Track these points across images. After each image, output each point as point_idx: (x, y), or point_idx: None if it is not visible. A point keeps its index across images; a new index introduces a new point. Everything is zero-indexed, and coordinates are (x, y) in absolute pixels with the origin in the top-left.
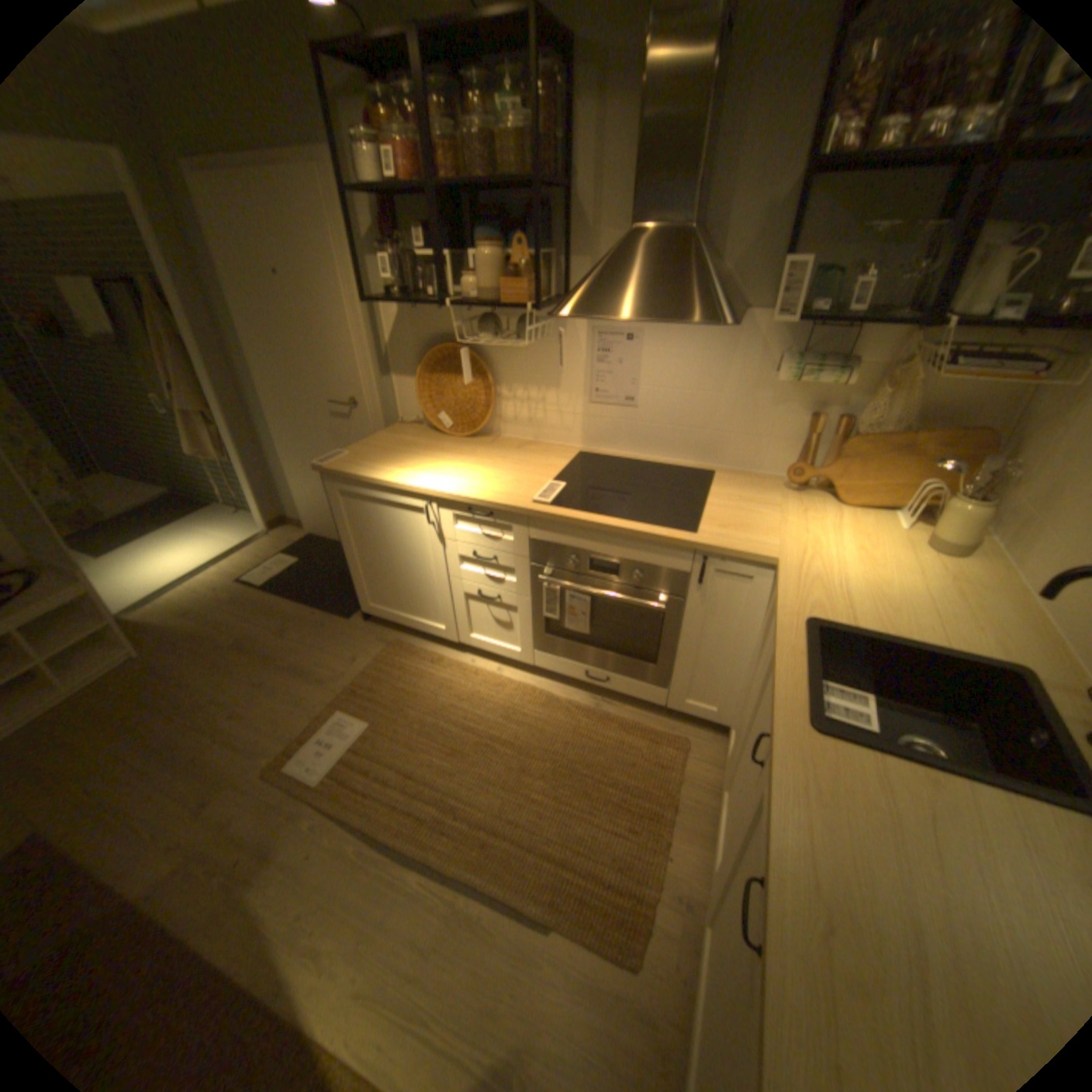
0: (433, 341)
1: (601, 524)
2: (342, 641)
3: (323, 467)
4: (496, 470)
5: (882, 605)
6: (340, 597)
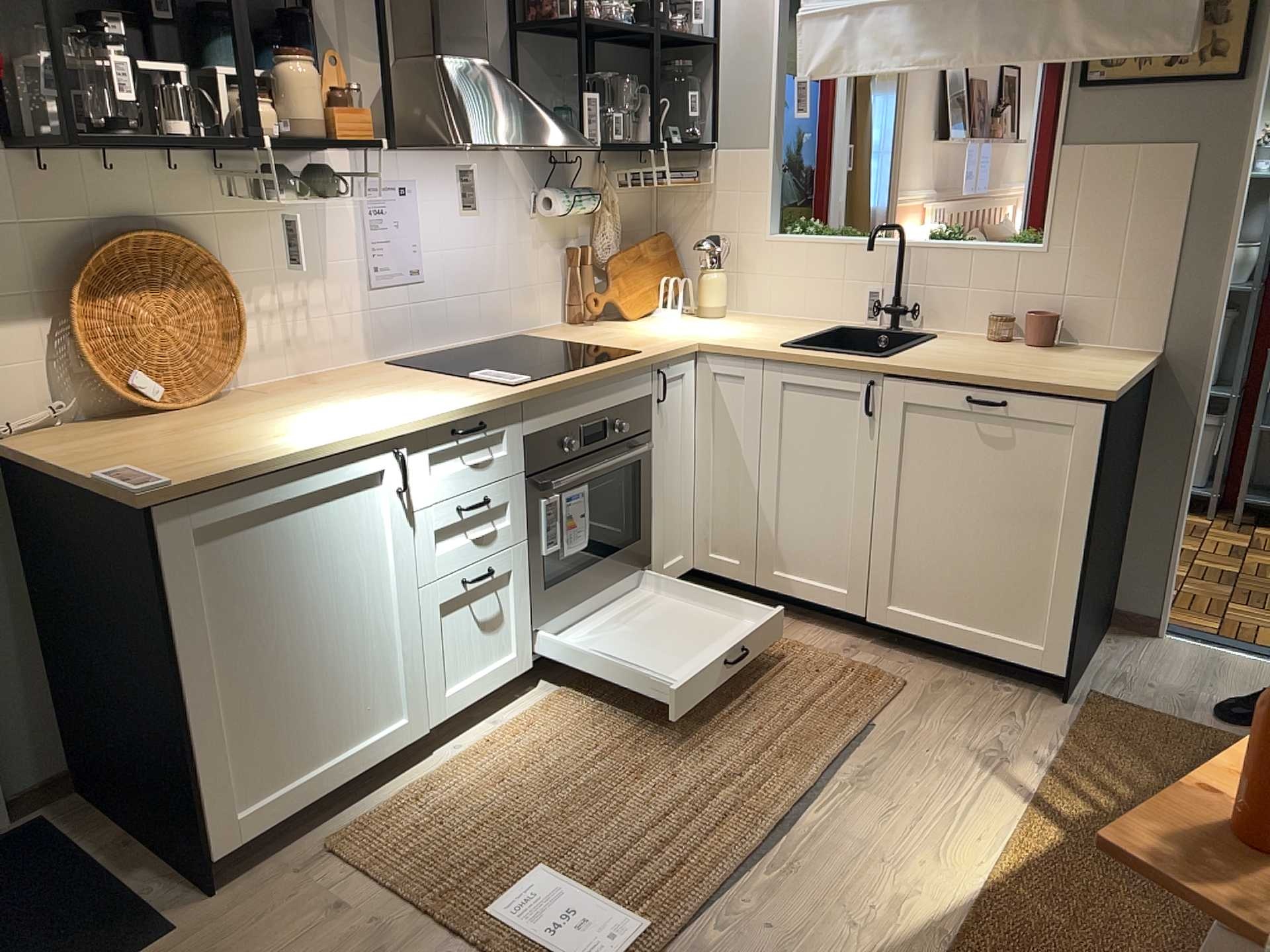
0: (83, 236)
1: (593, 371)
2: (256, 931)
3: (173, 485)
4: (383, 395)
5: (770, 334)
6: (56, 951)
